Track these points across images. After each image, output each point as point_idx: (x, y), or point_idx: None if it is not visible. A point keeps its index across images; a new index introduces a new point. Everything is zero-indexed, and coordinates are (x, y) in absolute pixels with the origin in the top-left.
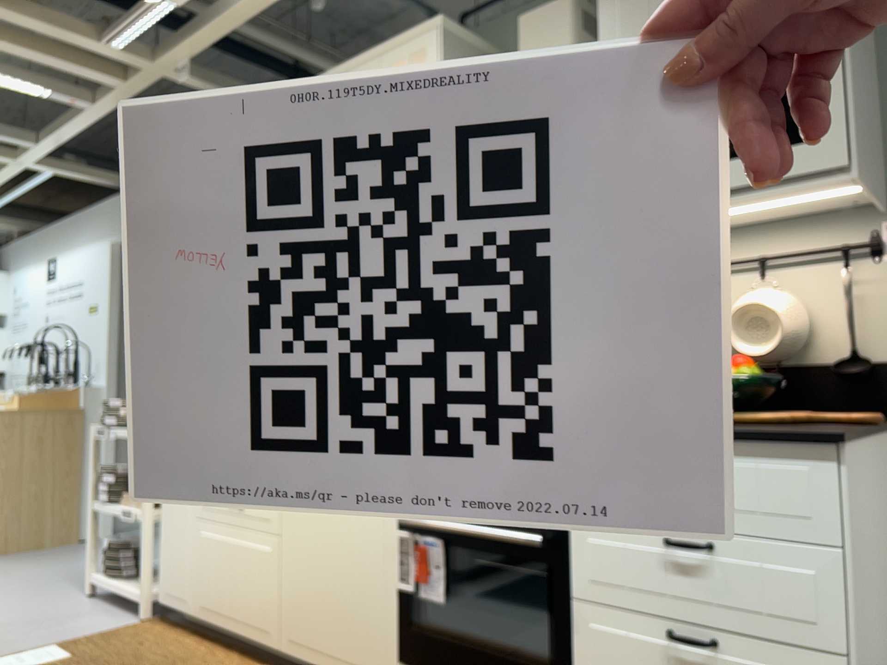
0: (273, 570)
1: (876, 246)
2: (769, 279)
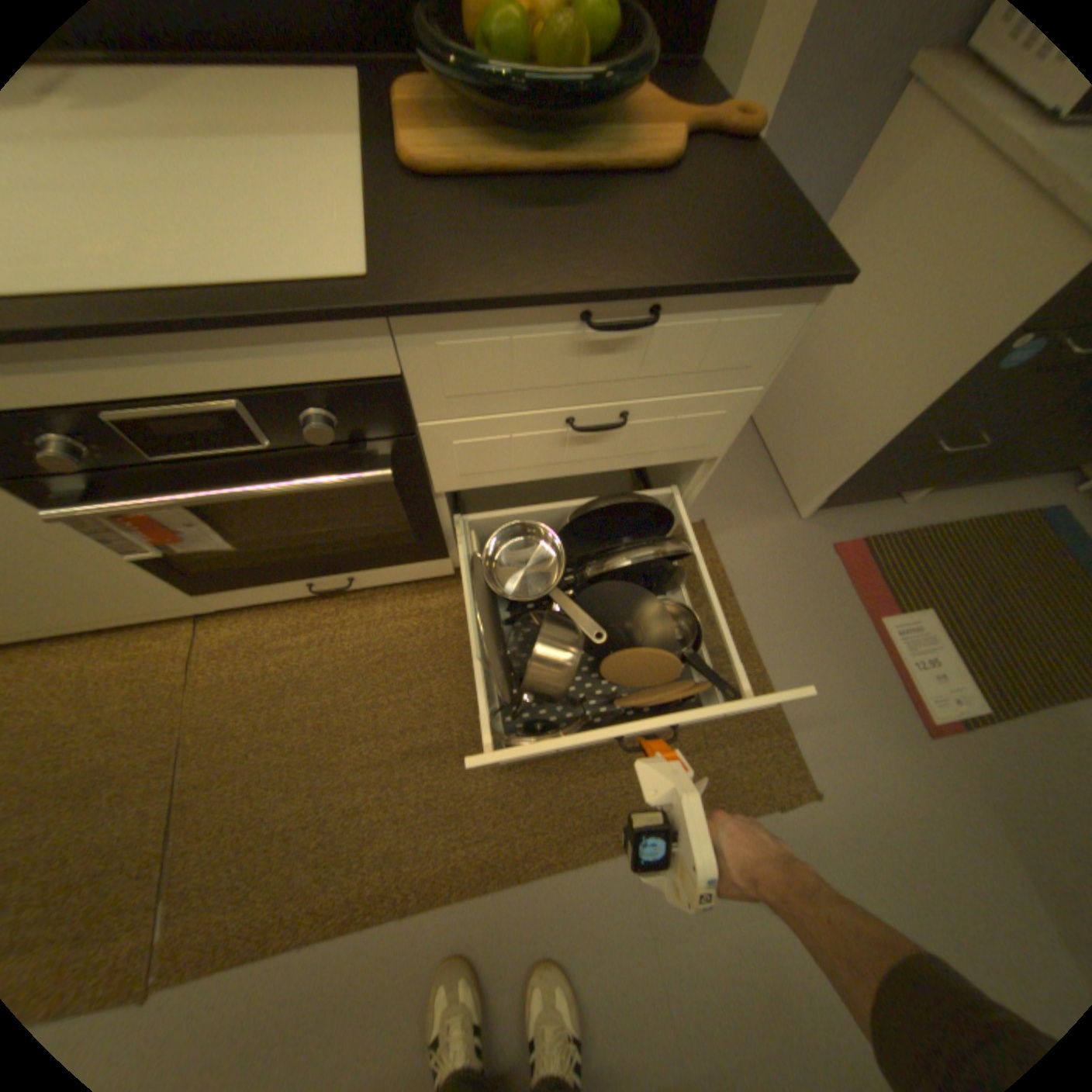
0: None
1: None
2: None
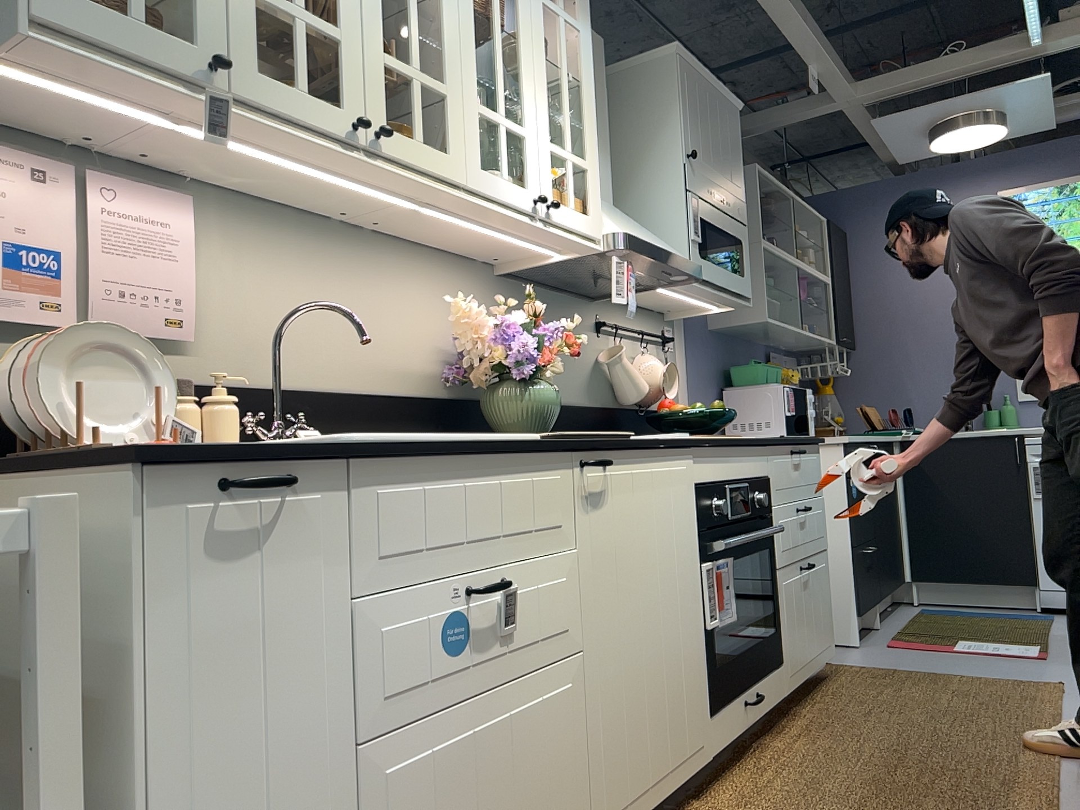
0: (576, 720)
1: (671, 340)
2: (639, 347)
